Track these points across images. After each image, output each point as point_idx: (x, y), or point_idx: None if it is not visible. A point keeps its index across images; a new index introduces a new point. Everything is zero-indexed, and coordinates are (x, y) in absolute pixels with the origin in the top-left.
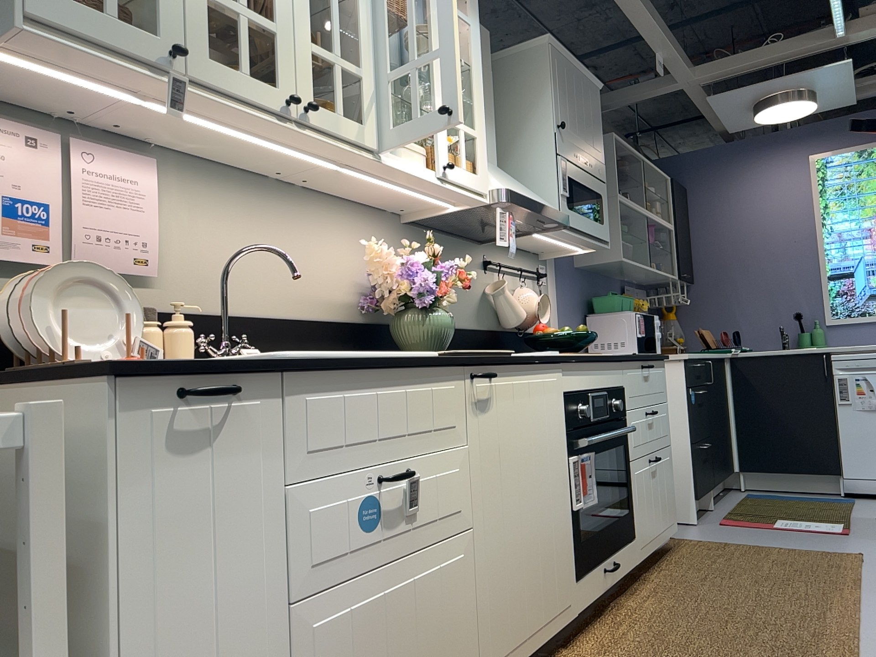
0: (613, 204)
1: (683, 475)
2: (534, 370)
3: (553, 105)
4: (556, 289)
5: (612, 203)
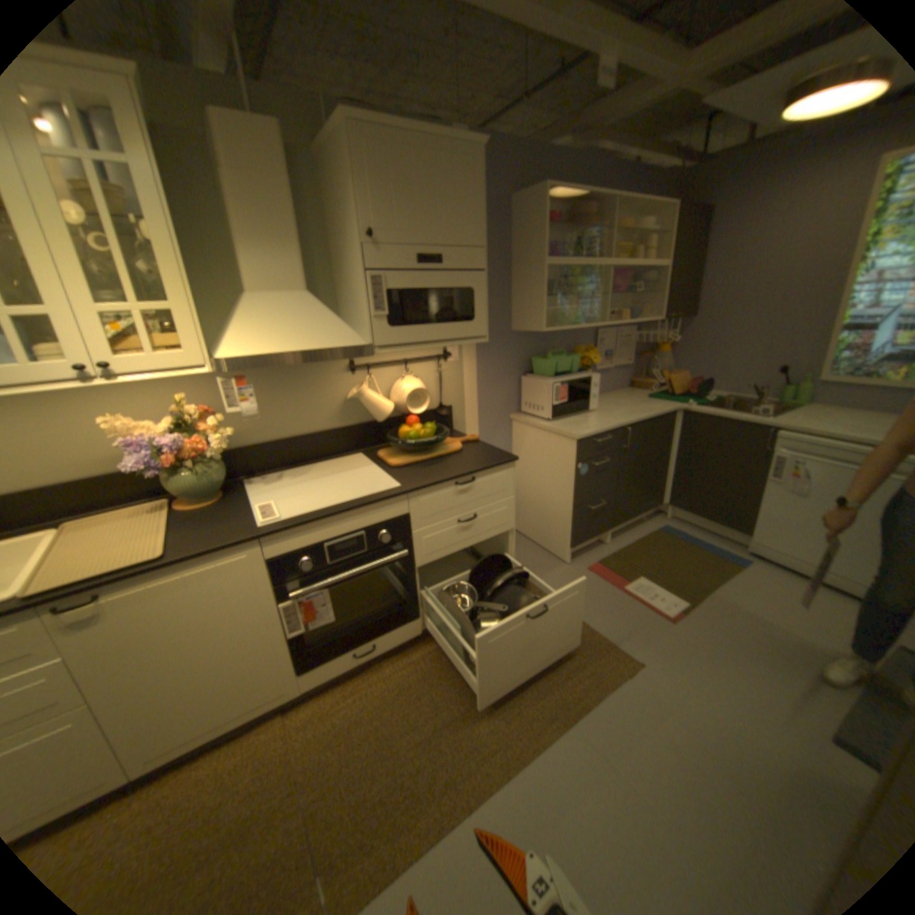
0: (551, 265)
1: (565, 528)
2: (193, 564)
3: (356, 206)
4: (472, 361)
5: (540, 269)
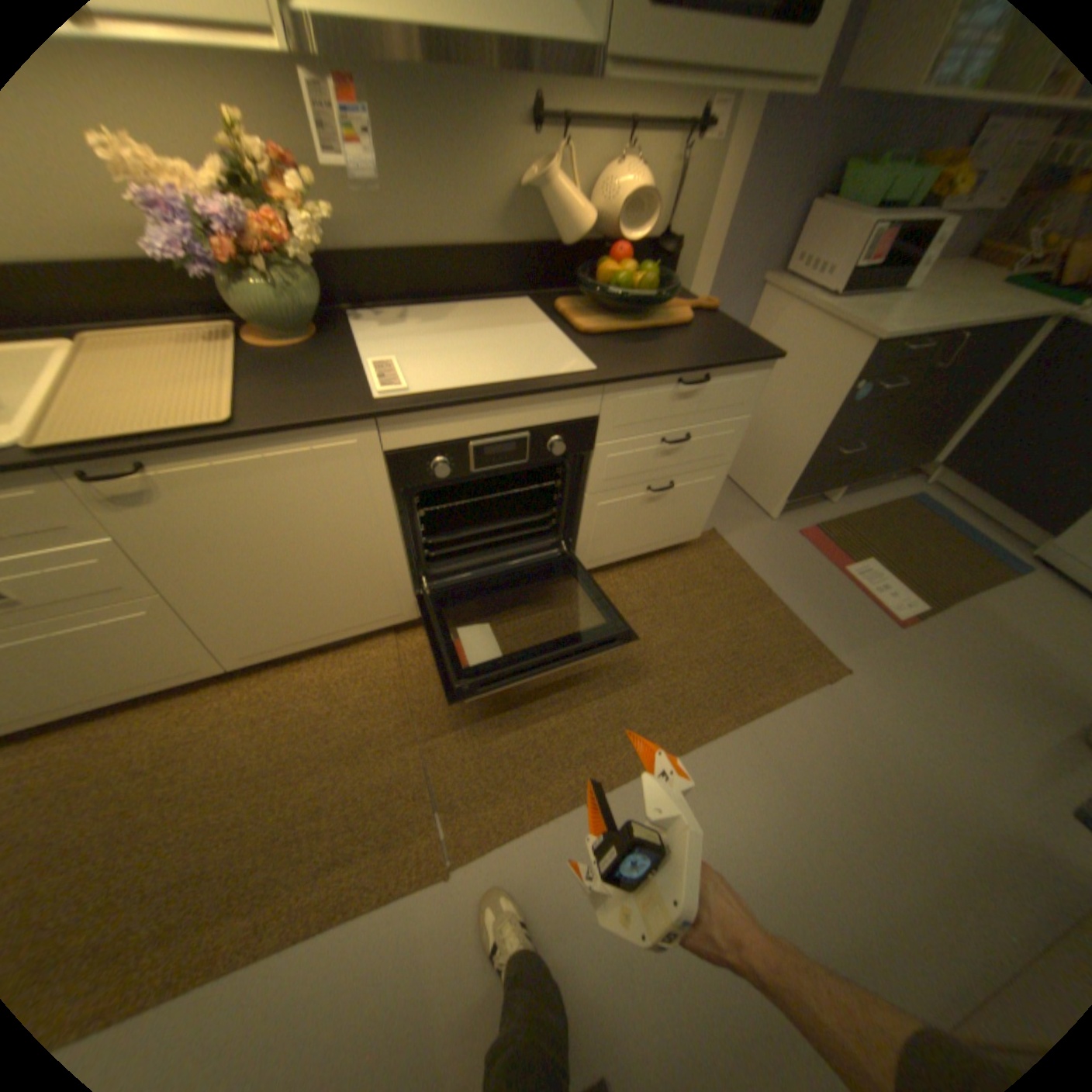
0: None
1: (790, 471)
2: (277, 441)
3: None
4: (745, 145)
5: None
